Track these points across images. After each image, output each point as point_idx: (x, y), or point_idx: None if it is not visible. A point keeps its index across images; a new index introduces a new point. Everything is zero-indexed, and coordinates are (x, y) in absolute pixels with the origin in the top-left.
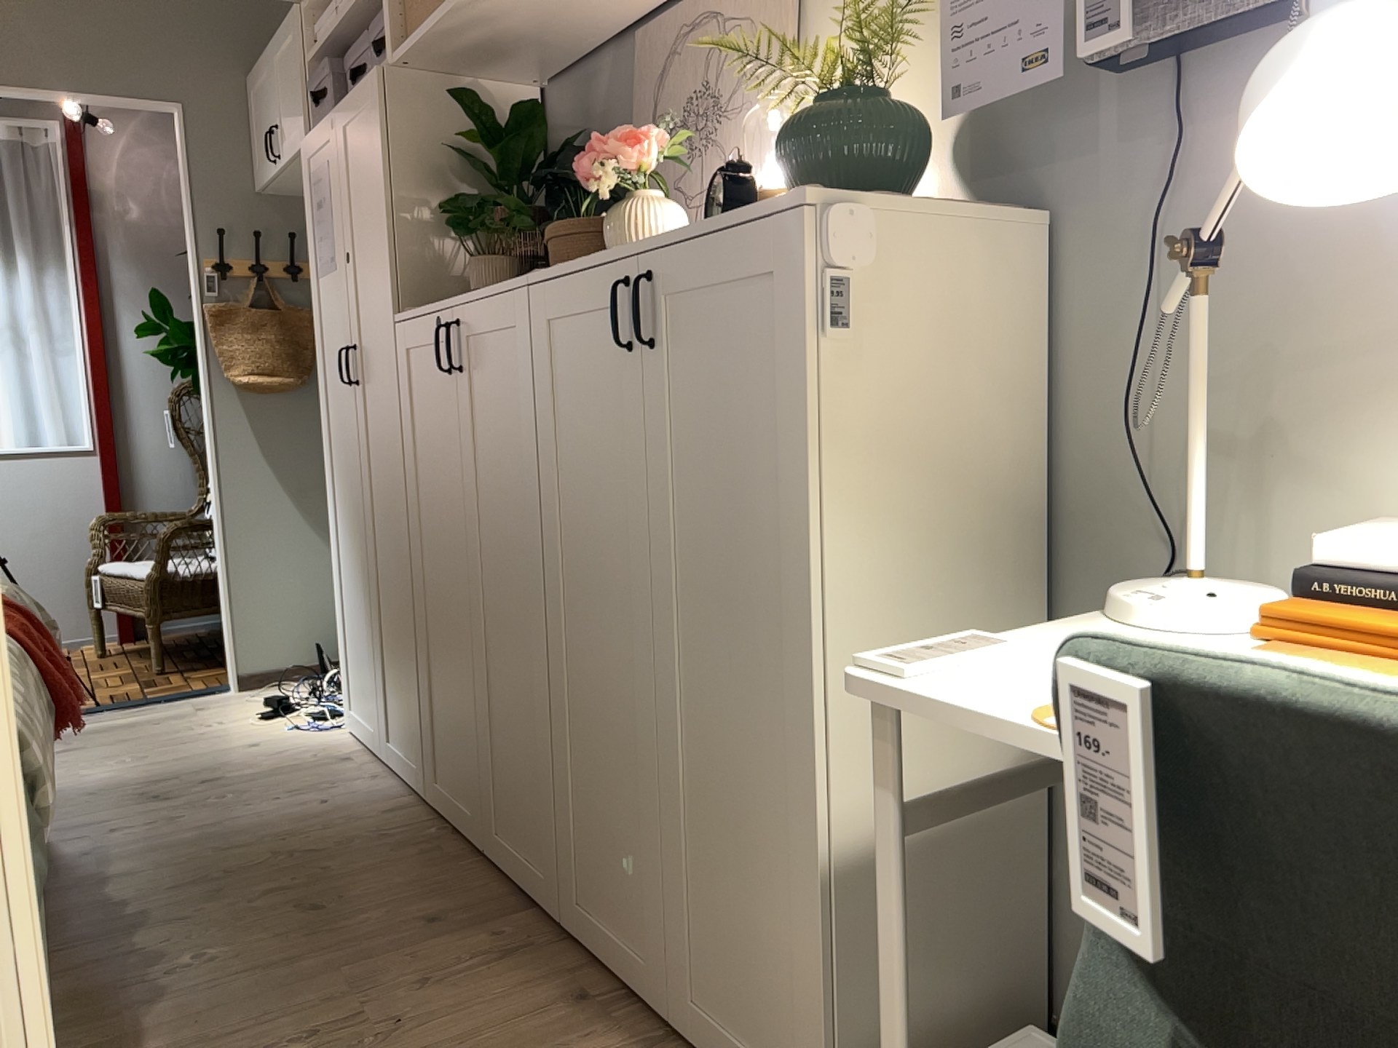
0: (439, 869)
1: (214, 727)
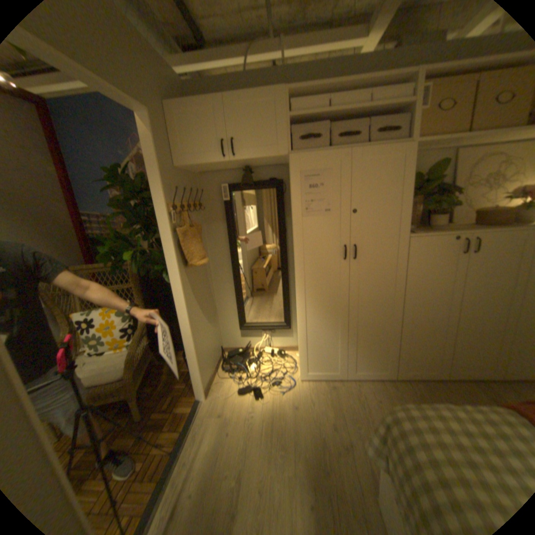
0: (452, 391)
1: (257, 417)
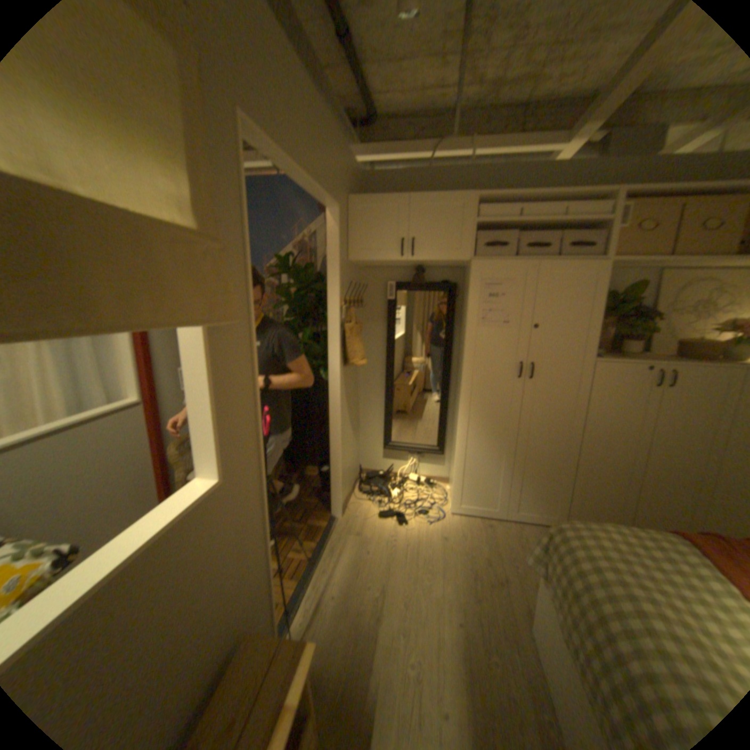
0: None
1: (401, 541)
